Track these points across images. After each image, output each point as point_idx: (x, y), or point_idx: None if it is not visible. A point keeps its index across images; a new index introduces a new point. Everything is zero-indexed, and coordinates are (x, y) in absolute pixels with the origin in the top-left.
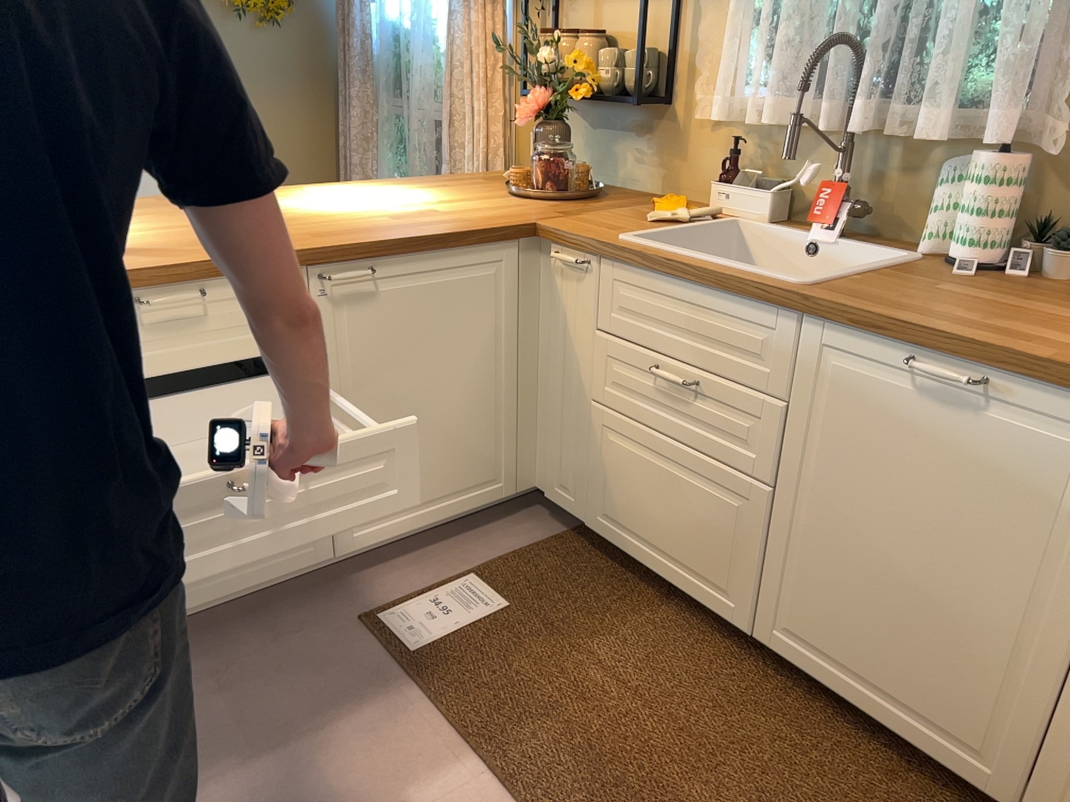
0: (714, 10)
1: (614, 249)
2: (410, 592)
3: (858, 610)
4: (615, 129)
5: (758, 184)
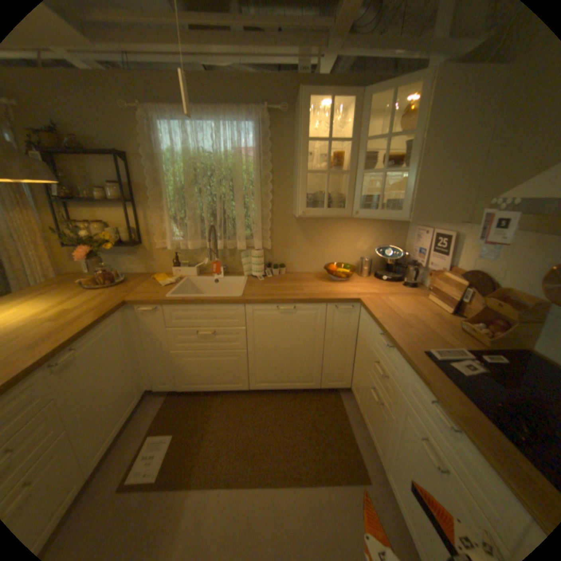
0: (154, 214)
1: (169, 301)
2: (129, 463)
3: (277, 367)
4: (116, 253)
5: (189, 265)
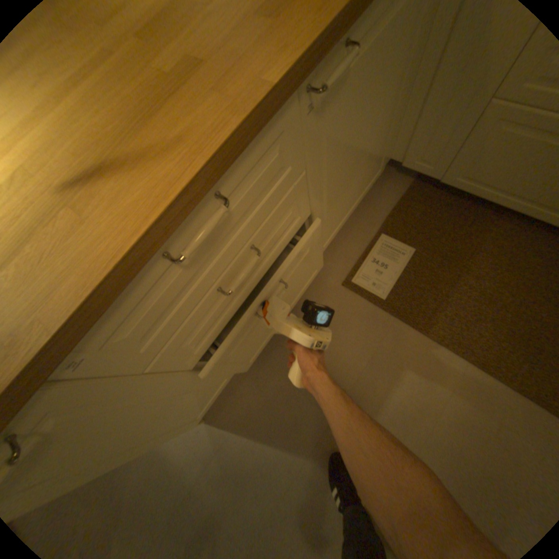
0: None
1: None
2: (357, 258)
3: None
4: None
5: None
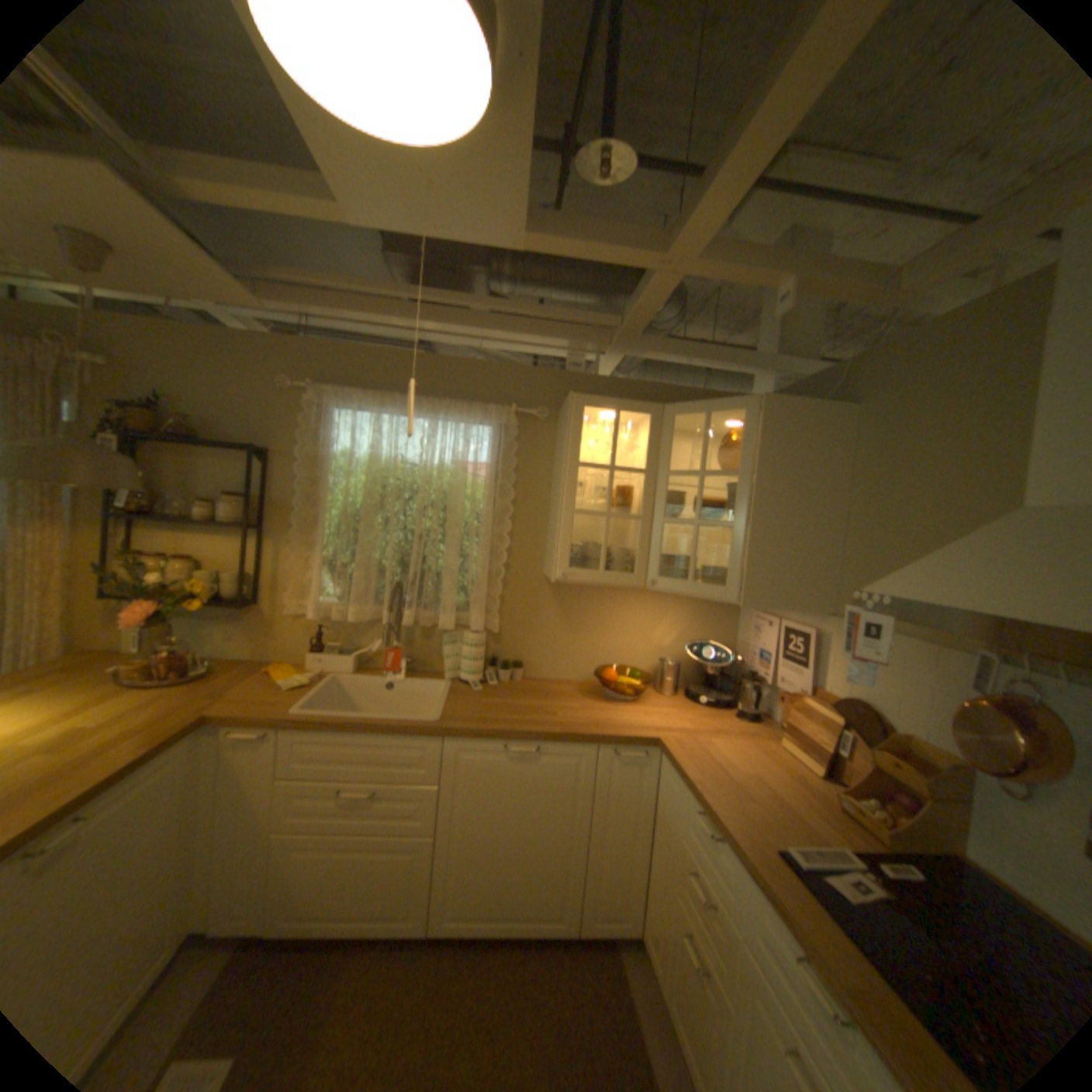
0: (295, 553)
1: (294, 724)
2: None
3: (492, 883)
4: (200, 618)
5: (341, 651)
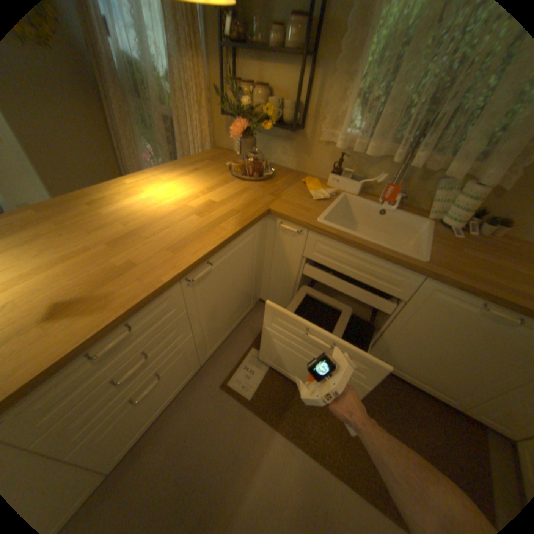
0: (338, 82)
1: (321, 230)
2: (233, 366)
3: (418, 362)
4: (271, 134)
5: (354, 176)
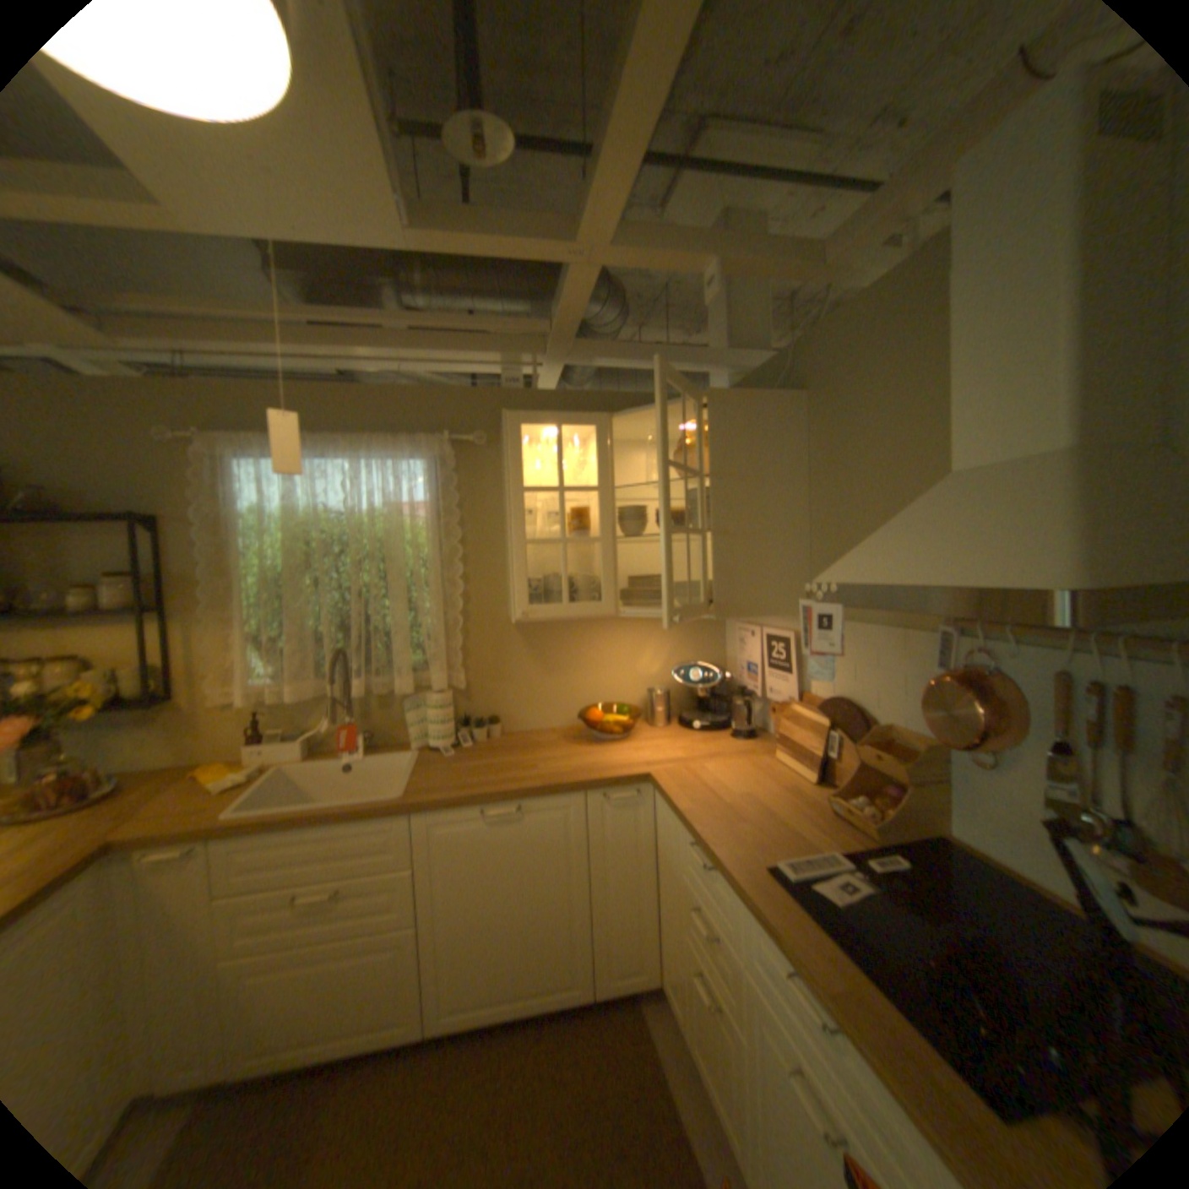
0: (209, 634)
1: (225, 832)
2: None
3: (490, 965)
4: (101, 729)
5: (284, 739)
